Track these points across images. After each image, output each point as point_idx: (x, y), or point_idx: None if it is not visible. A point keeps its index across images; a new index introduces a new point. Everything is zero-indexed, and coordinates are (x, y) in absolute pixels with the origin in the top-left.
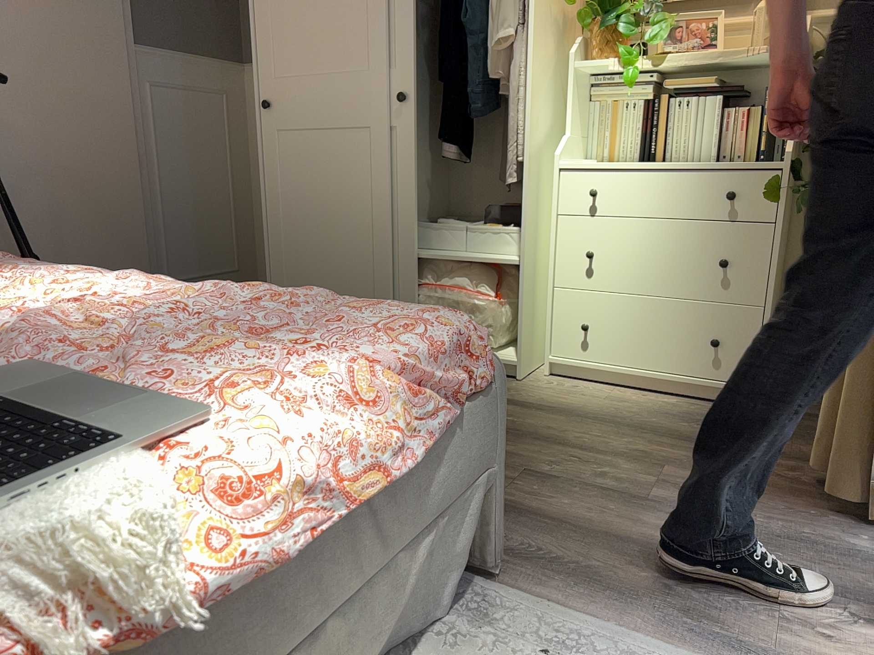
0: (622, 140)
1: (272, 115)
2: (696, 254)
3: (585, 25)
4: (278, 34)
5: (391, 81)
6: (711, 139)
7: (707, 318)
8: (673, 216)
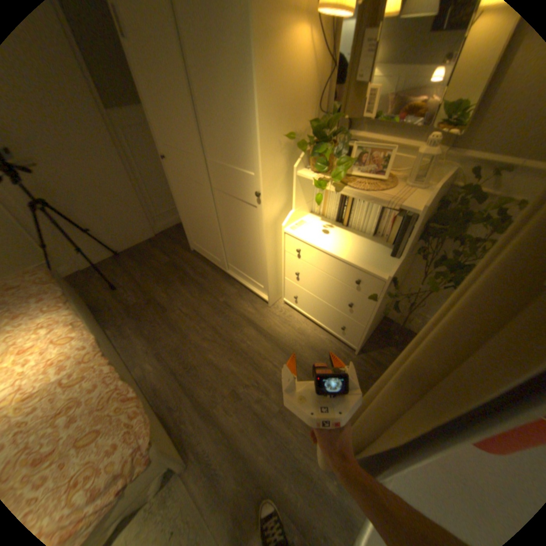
0: (328, 207)
1: (166, 162)
2: (340, 294)
3: (304, 149)
4: (156, 119)
5: (206, 165)
6: (373, 223)
7: (342, 318)
8: (332, 275)
